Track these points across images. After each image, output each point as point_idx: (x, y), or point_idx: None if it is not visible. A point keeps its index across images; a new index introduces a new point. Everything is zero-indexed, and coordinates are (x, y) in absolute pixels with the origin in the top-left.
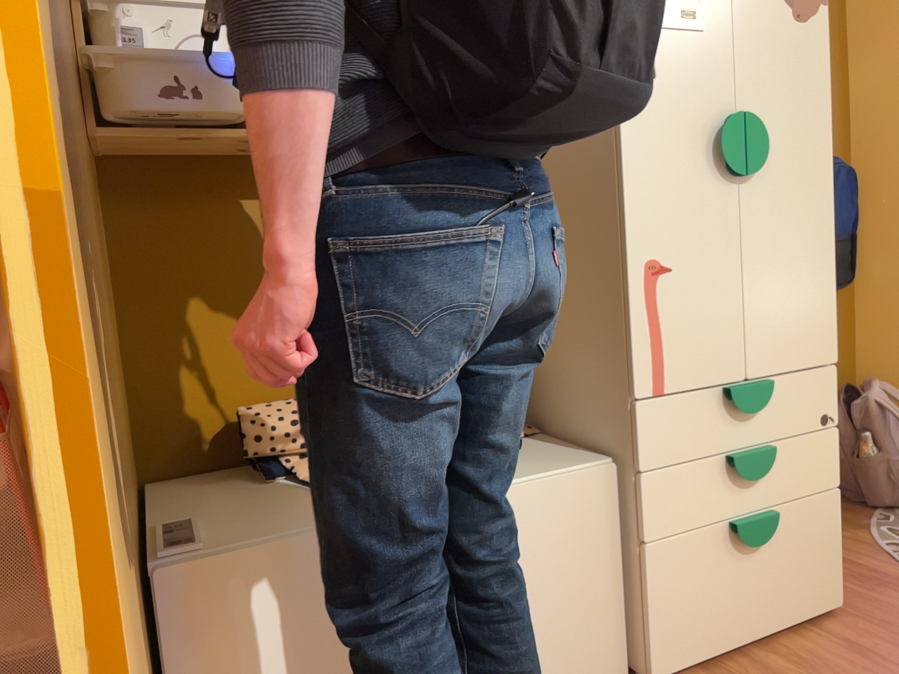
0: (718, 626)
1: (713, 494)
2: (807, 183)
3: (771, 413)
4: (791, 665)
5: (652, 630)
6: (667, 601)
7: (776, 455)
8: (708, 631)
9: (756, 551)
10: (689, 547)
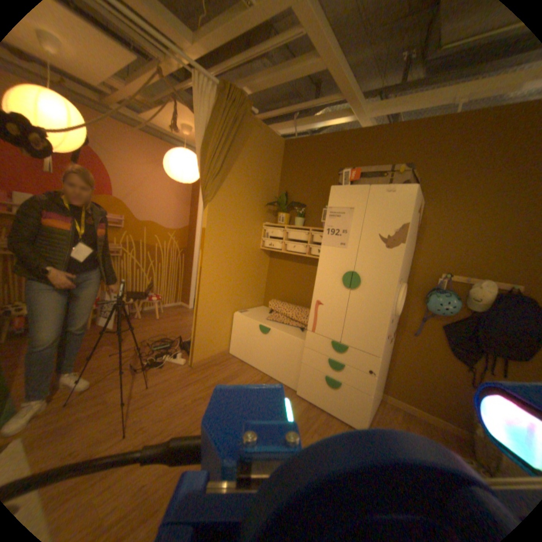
0: (316, 398)
1: (322, 364)
2: (378, 297)
3: (347, 356)
4: (323, 420)
5: (298, 382)
6: (303, 379)
7: (345, 368)
8: (312, 396)
9: (331, 388)
10: (312, 372)
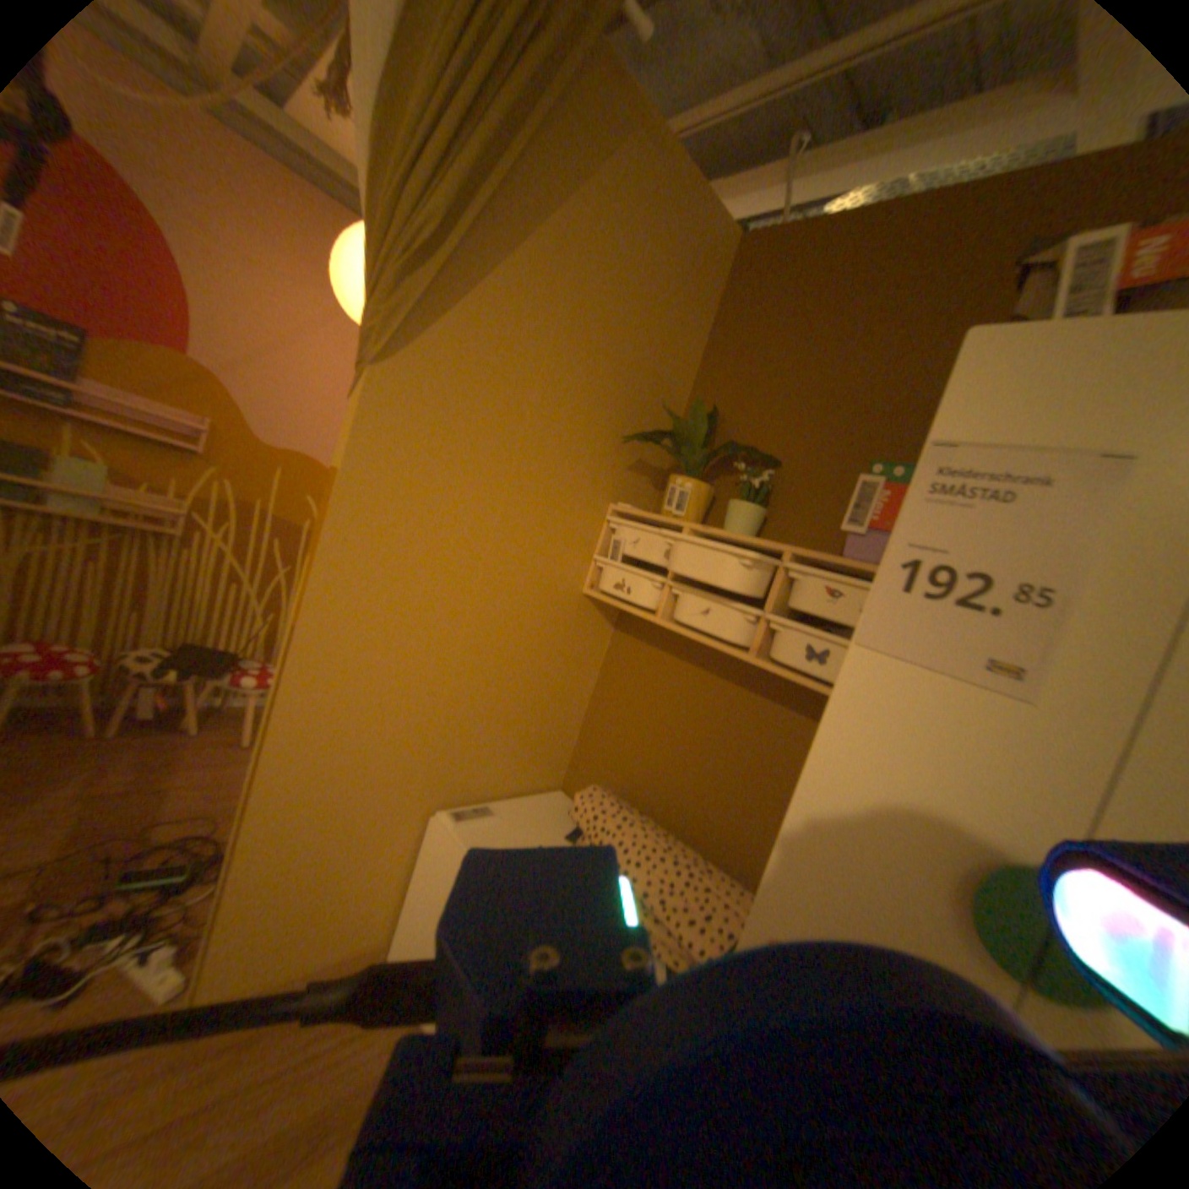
0: None
1: None
2: None
3: None
4: None
5: None
6: None
7: None
8: None
9: None
10: None
